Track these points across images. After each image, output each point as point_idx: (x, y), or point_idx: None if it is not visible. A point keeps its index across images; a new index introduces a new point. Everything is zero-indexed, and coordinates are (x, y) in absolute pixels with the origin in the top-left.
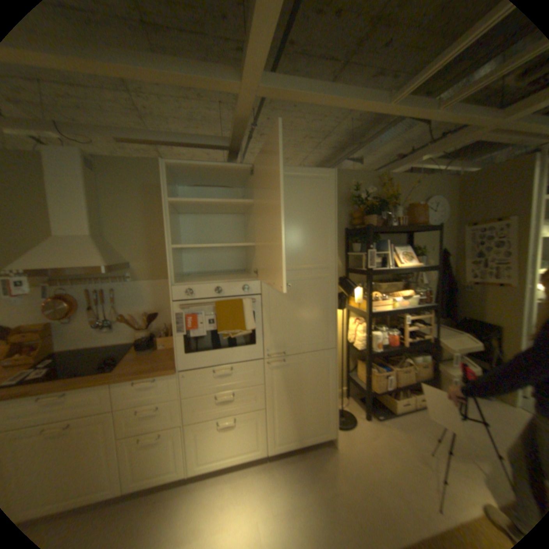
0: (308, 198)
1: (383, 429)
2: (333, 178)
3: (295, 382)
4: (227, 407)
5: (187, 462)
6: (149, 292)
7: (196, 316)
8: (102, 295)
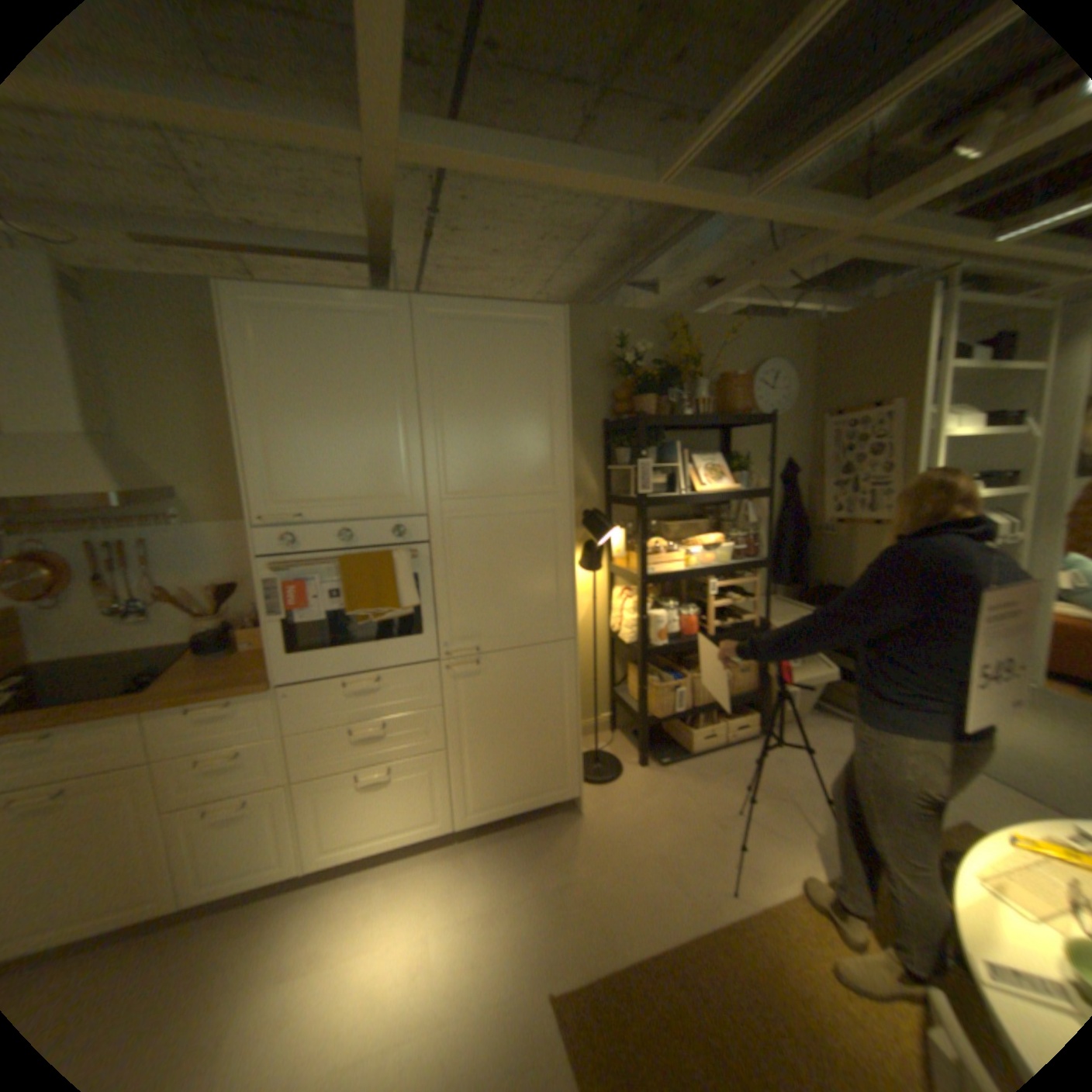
0: (515, 361)
1: (667, 778)
2: (562, 323)
3: (501, 700)
4: (373, 748)
5: (302, 847)
6: (221, 544)
7: (305, 585)
8: (122, 551)
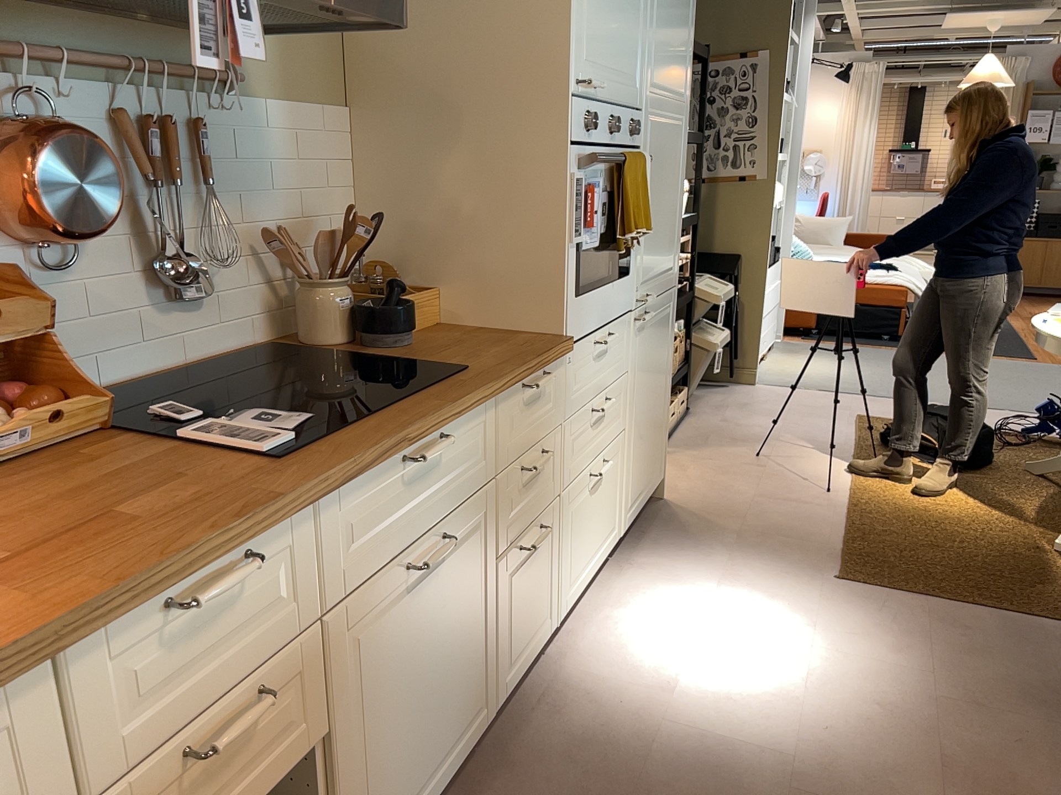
0: None
1: (673, 455)
2: None
3: (650, 360)
4: (599, 431)
5: (560, 582)
6: (288, 147)
7: (594, 192)
8: (180, 140)
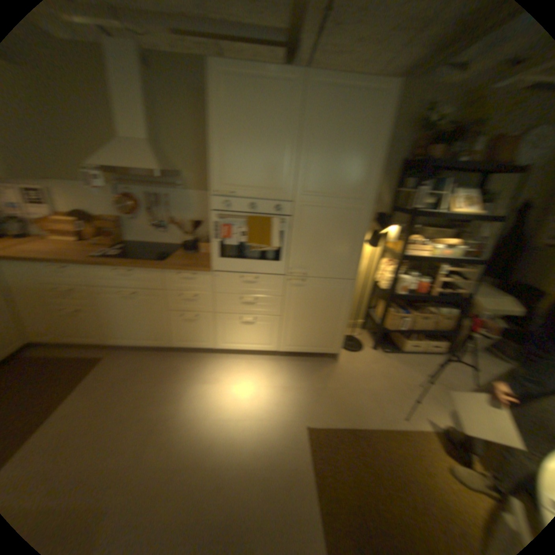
0: (361, 114)
1: (386, 358)
2: (397, 90)
3: (312, 300)
4: (251, 306)
5: (218, 337)
6: (199, 201)
7: (233, 227)
8: (160, 198)
